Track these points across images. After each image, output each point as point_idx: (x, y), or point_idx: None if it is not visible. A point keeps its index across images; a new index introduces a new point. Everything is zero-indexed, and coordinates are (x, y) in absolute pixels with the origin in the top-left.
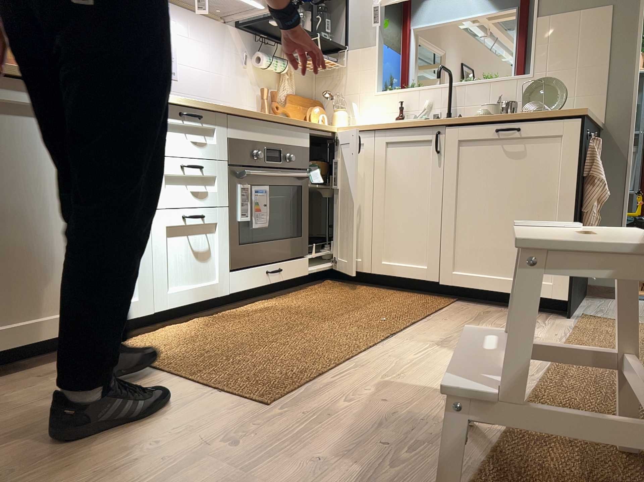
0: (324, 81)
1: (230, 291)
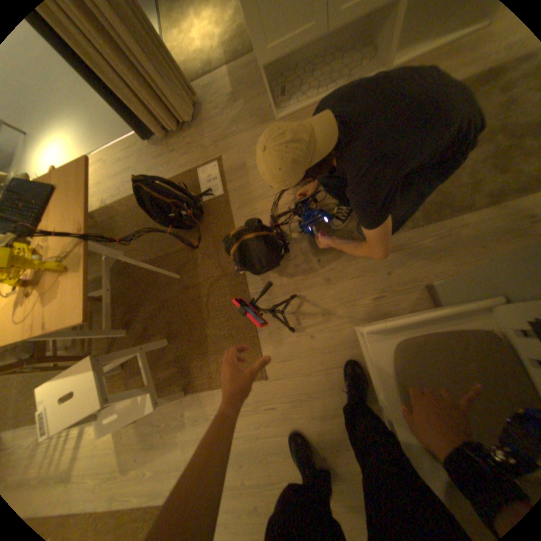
0: None
1: None
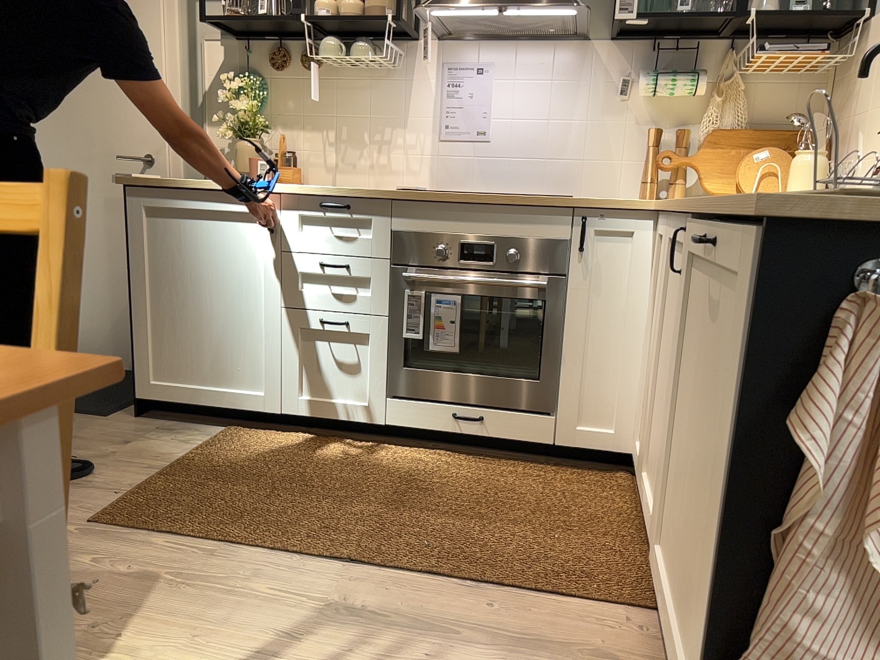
0: (838, 90)
1: (386, 423)
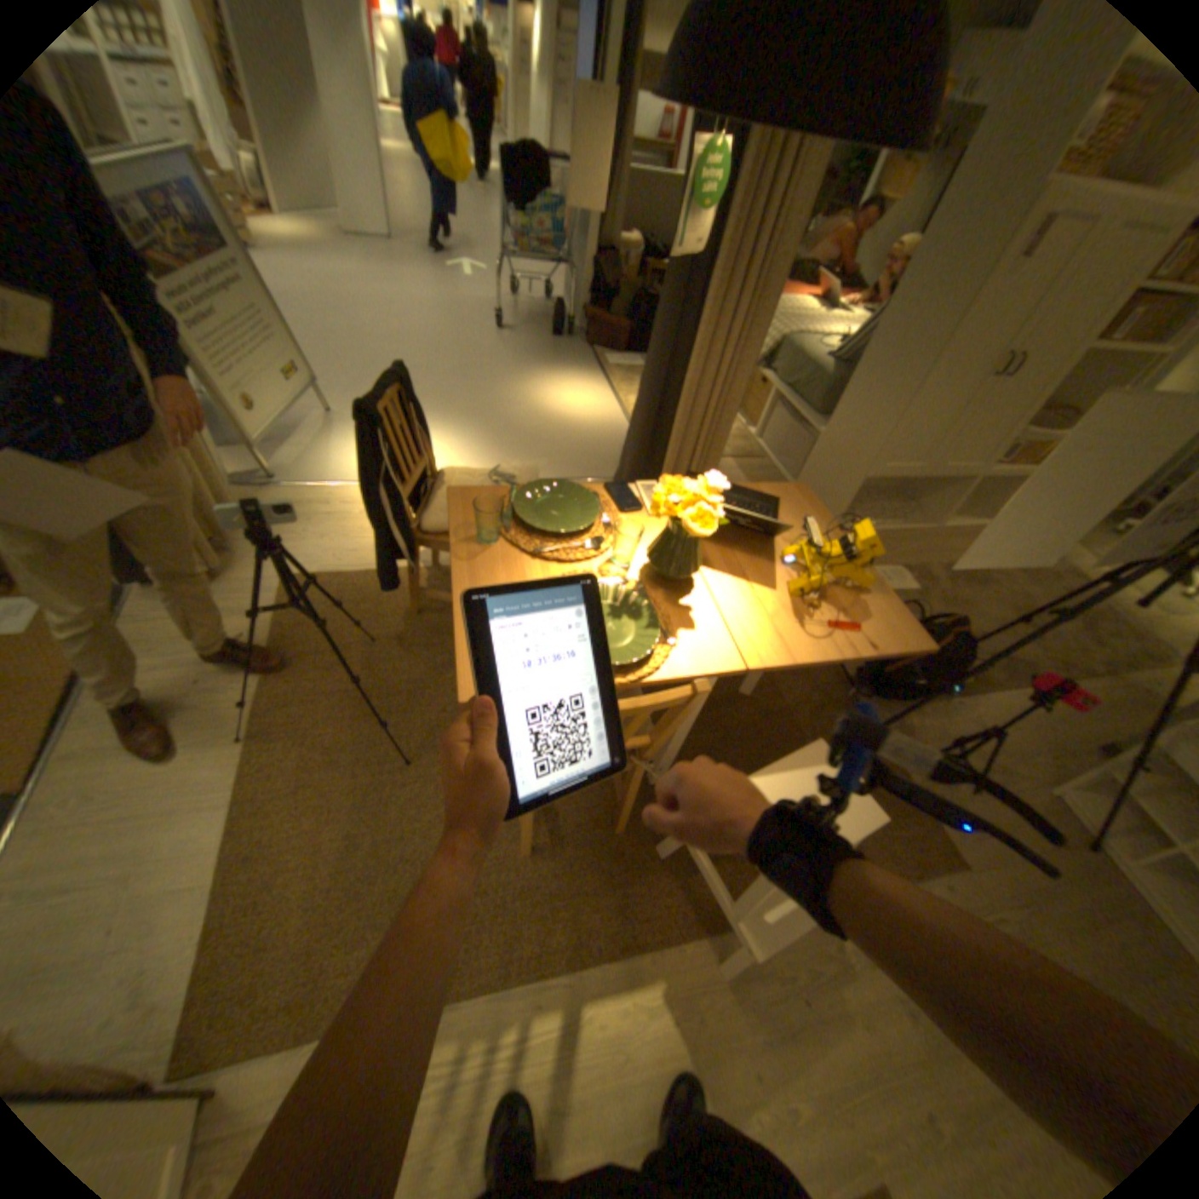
0: None
1: None
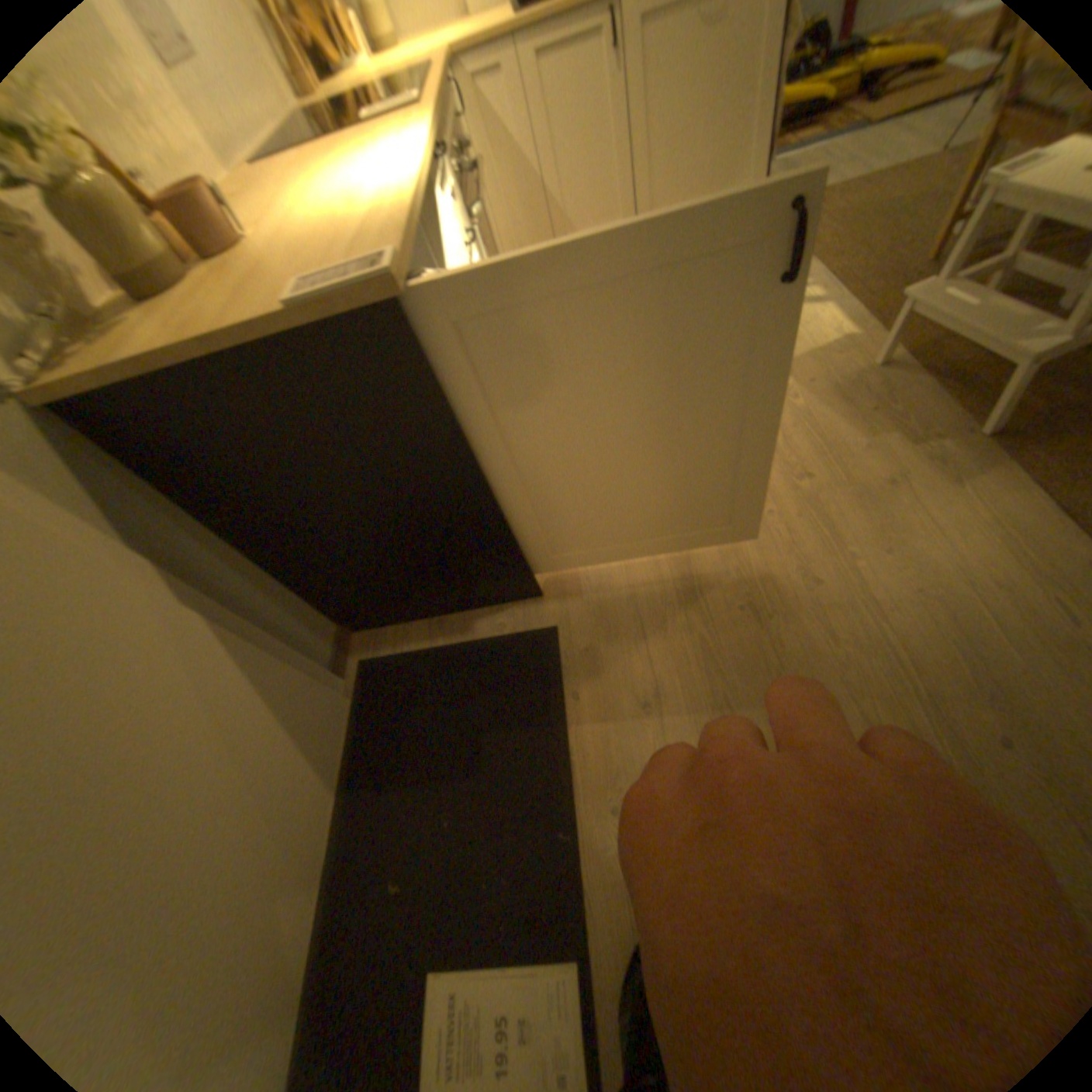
0: None
1: None
